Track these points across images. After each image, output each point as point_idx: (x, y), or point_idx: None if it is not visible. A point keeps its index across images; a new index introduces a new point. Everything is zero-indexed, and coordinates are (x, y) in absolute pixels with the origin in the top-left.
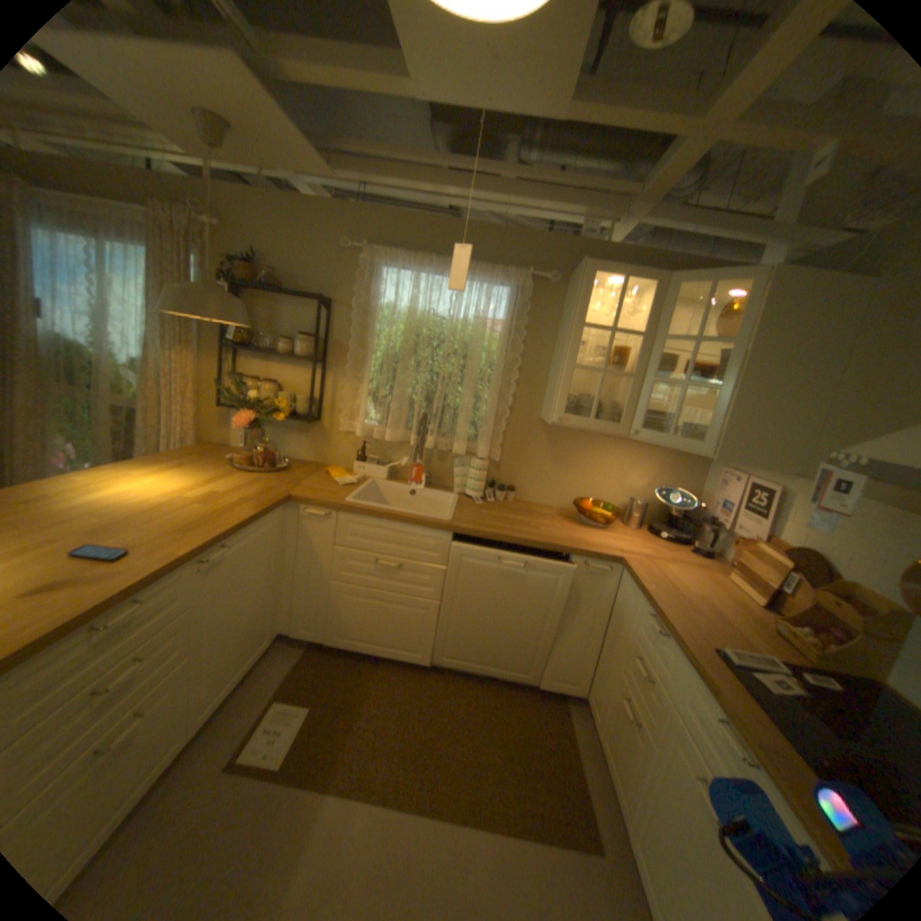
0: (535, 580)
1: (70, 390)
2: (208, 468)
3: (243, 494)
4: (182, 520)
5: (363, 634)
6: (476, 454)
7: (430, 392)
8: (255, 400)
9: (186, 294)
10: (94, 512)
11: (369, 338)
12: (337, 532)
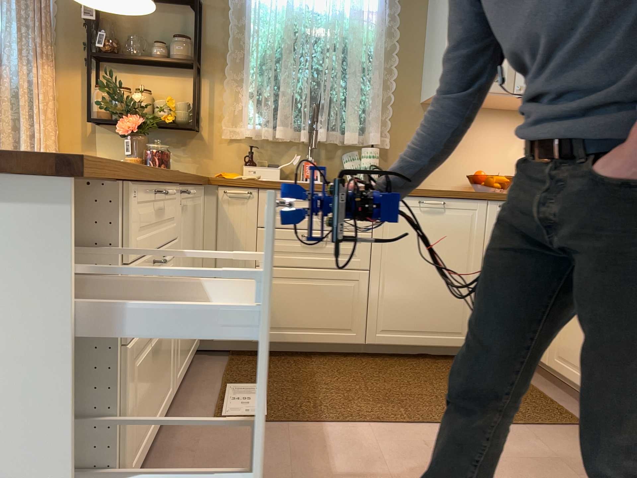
0: (457, 230)
1: None
2: None
3: None
4: None
5: (294, 319)
6: (364, 146)
7: (314, 87)
8: (139, 105)
9: None
10: None
11: (247, 38)
12: (259, 211)
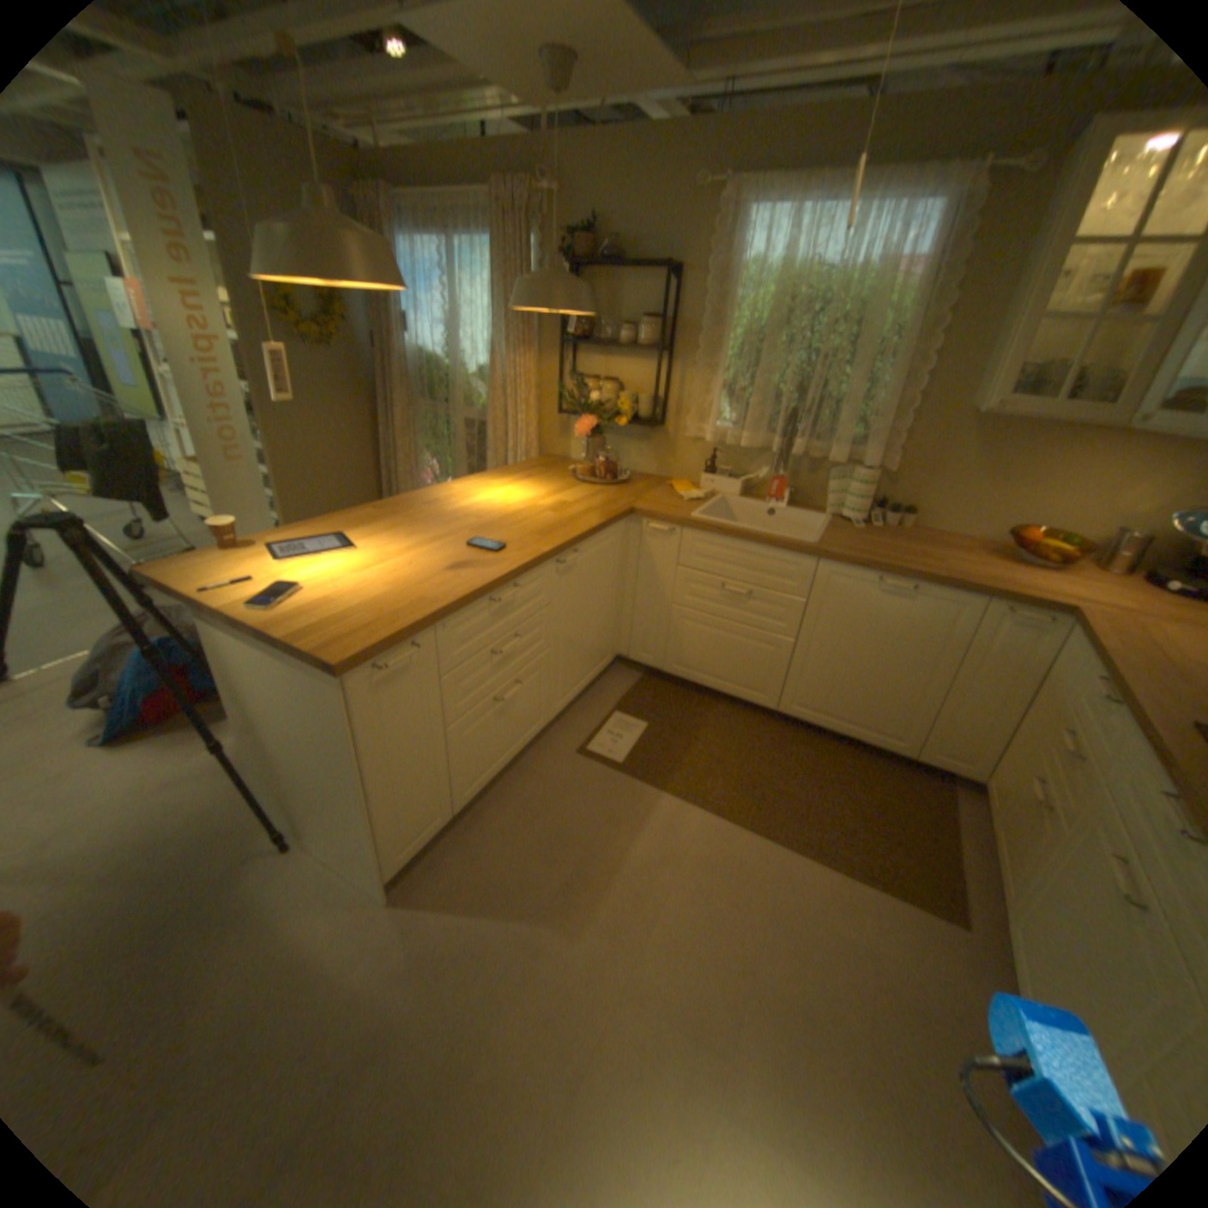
0: (927, 625)
1: (432, 406)
2: (553, 479)
3: (588, 505)
4: (540, 524)
5: (704, 664)
6: (862, 463)
7: (805, 378)
8: (596, 404)
9: (536, 286)
10: (473, 514)
11: (727, 310)
12: (680, 551)
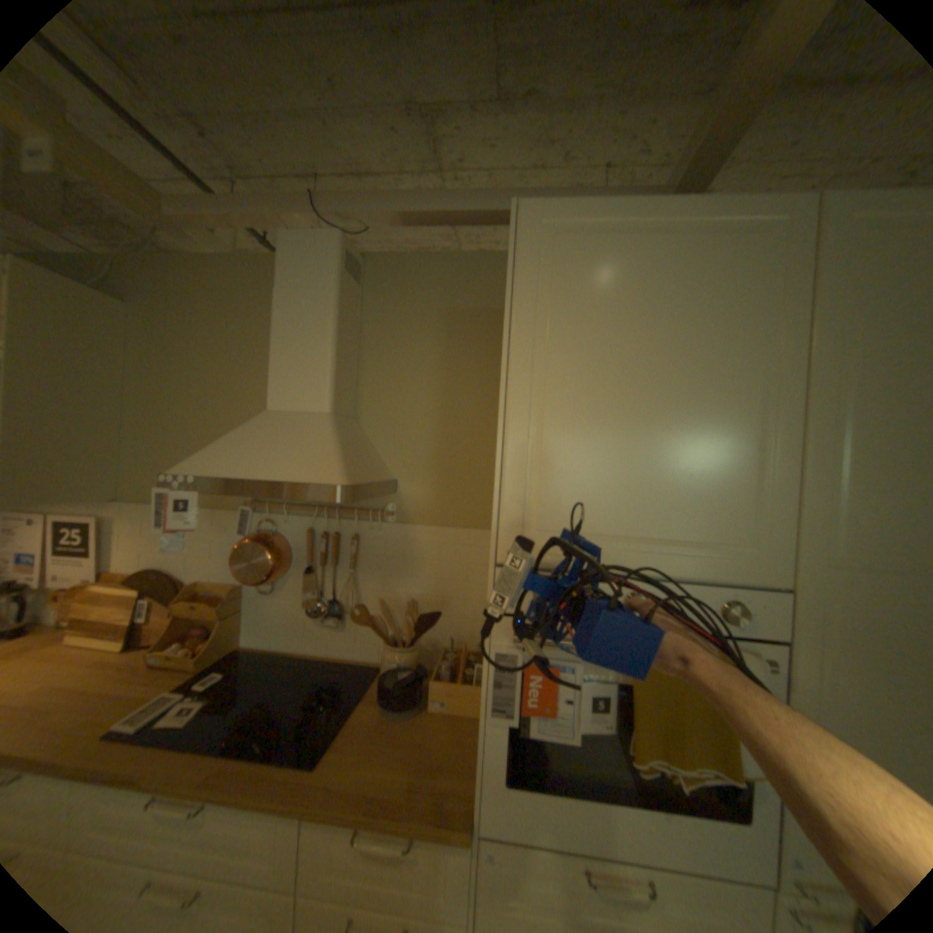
0: None
1: None
2: None
3: None
4: None
5: None
6: None
7: None
8: None
9: None
10: None
11: None
12: None
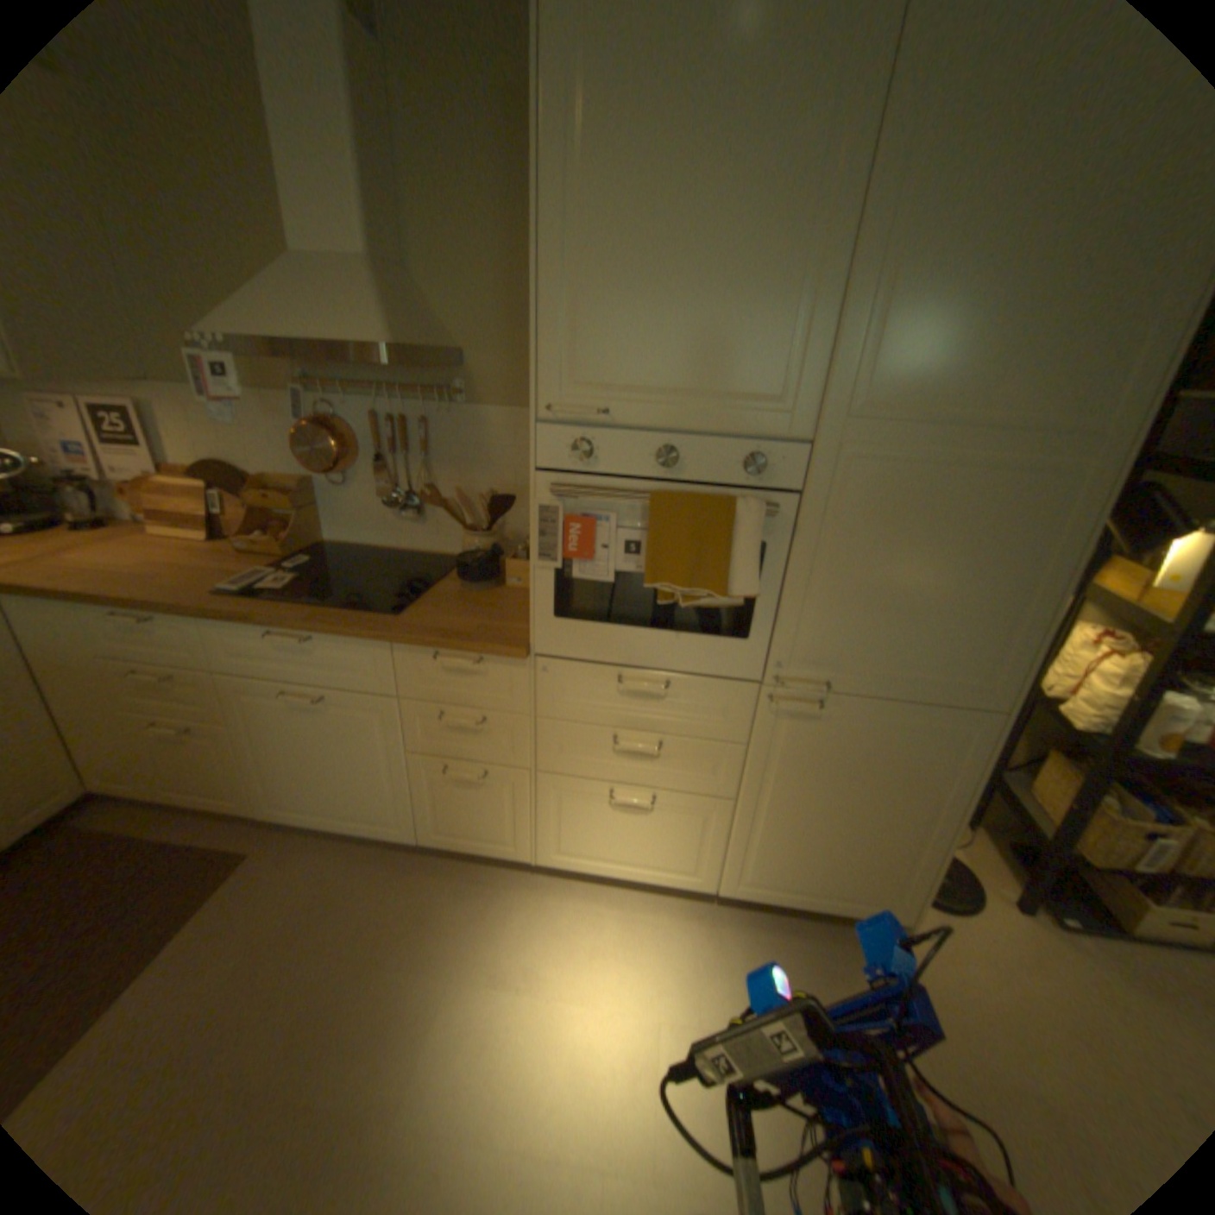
0: None
1: None
2: None
3: None
4: None
5: None
6: None
7: None
8: None
9: None
10: None
11: None
12: None
